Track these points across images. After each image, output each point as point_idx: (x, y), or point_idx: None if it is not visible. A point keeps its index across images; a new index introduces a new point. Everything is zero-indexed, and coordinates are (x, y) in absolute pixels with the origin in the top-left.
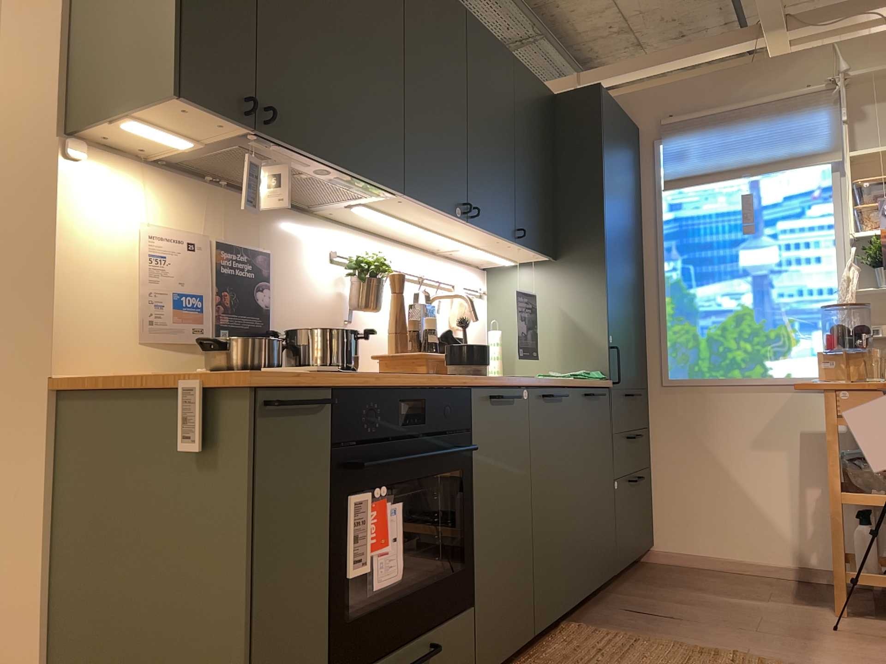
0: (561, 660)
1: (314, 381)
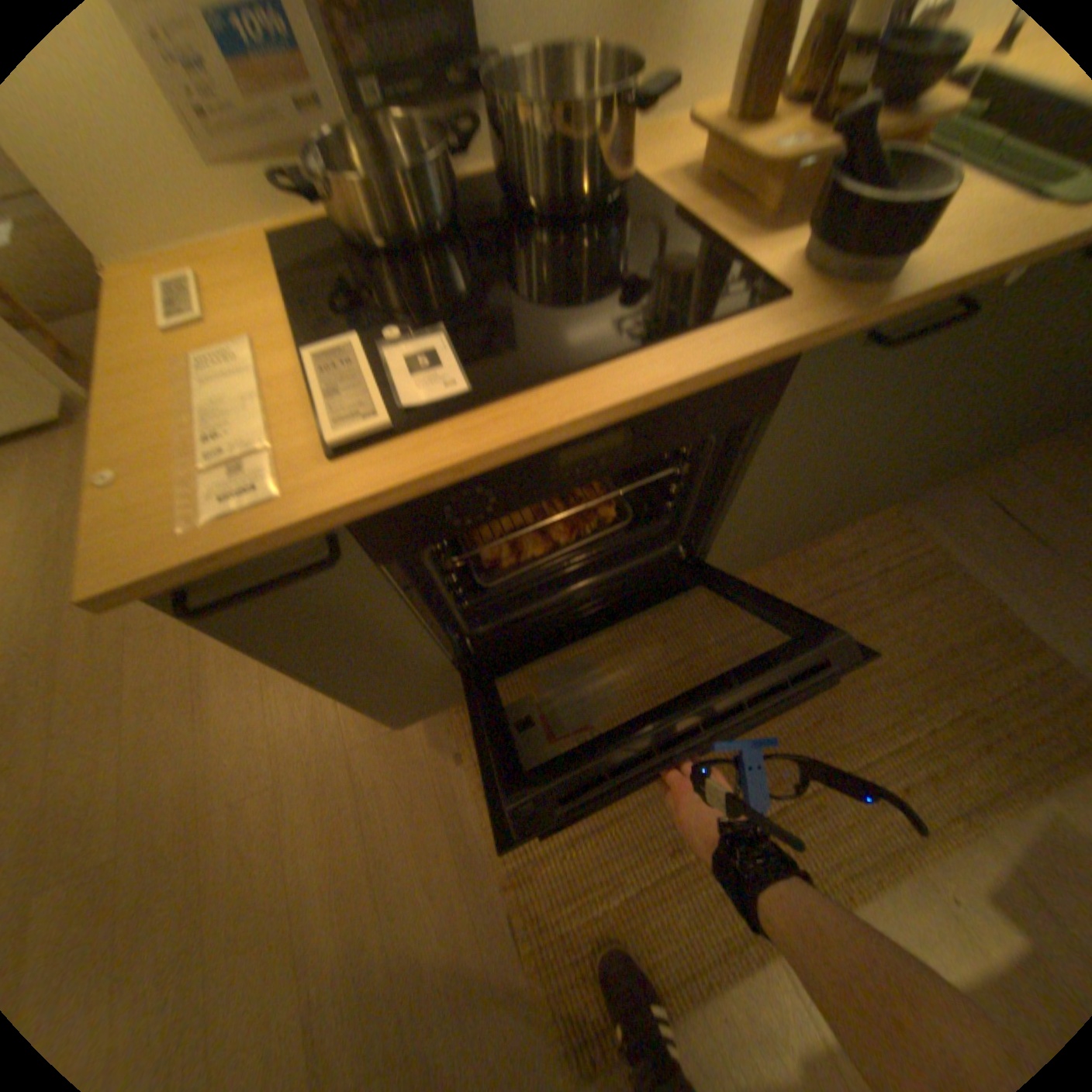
0: (825, 568)
1: (280, 542)
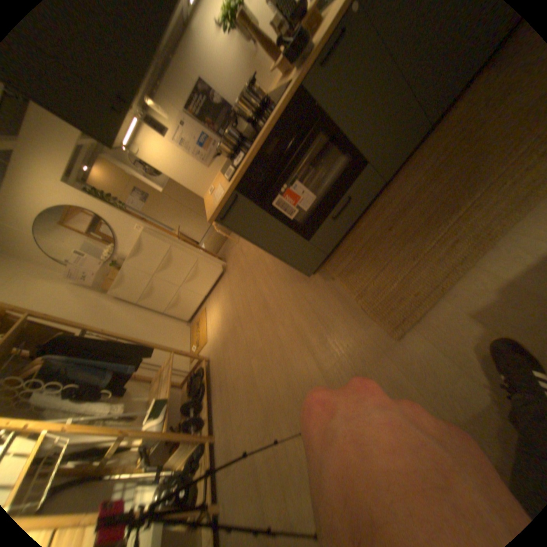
0: (453, 124)
1: (225, 195)
